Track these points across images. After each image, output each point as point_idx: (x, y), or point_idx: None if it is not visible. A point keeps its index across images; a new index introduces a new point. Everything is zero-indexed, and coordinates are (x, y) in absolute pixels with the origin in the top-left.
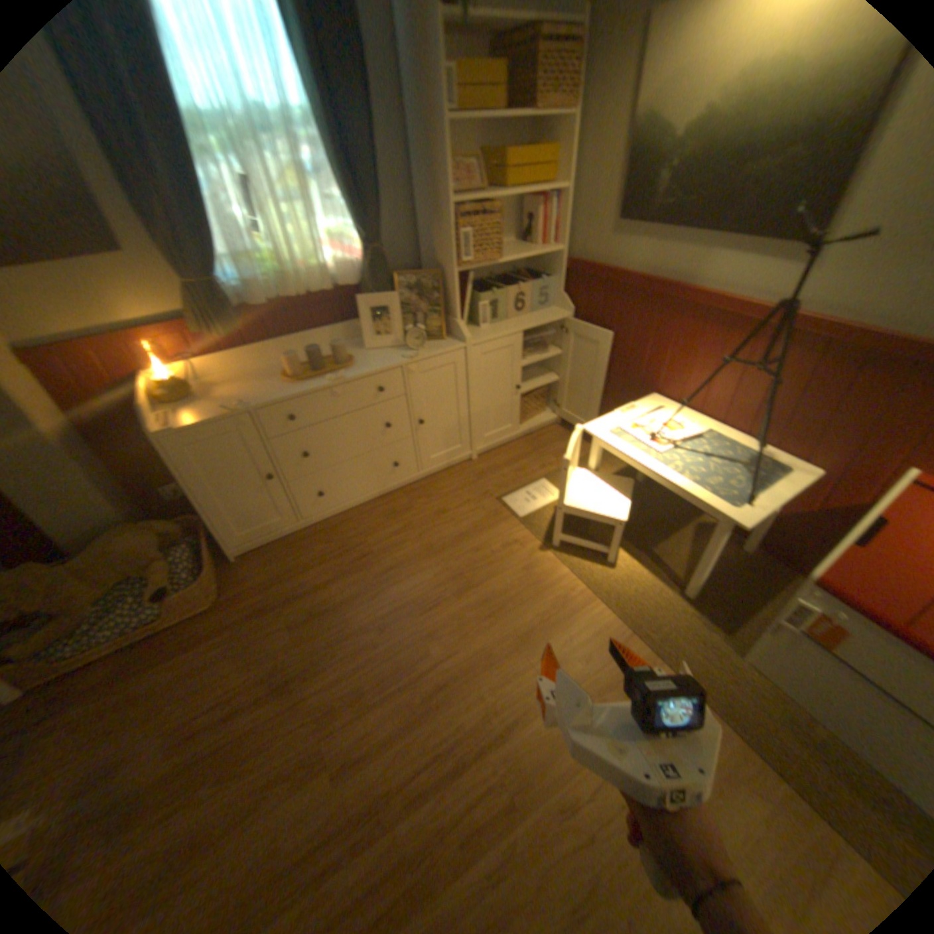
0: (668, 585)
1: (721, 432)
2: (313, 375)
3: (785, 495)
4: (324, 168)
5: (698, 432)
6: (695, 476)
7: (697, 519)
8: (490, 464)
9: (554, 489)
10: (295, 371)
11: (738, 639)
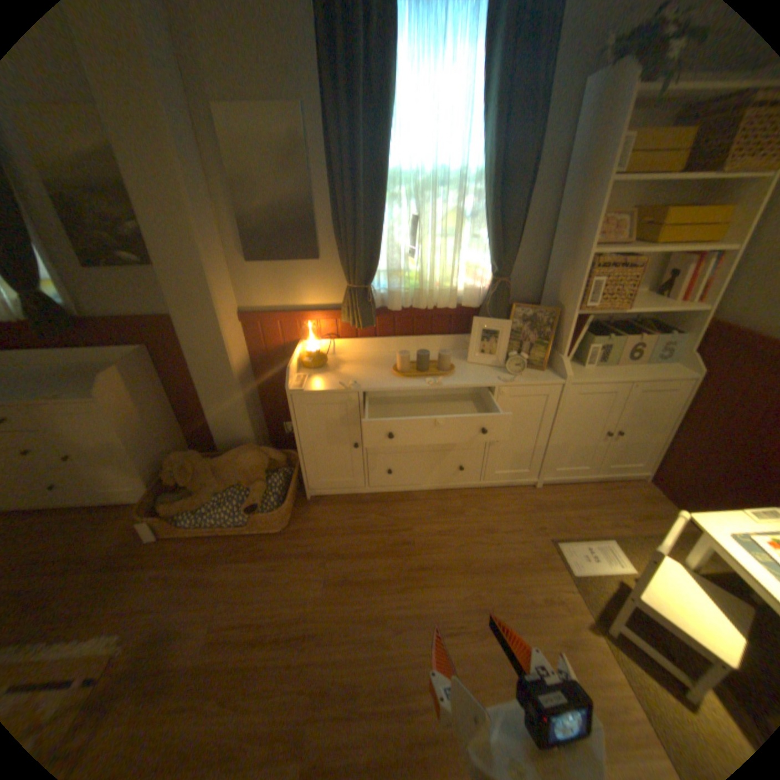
0: None
1: None
2: (418, 375)
3: None
4: (482, 214)
5: None
6: None
7: None
8: (555, 500)
9: (627, 560)
10: (405, 368)
11: None
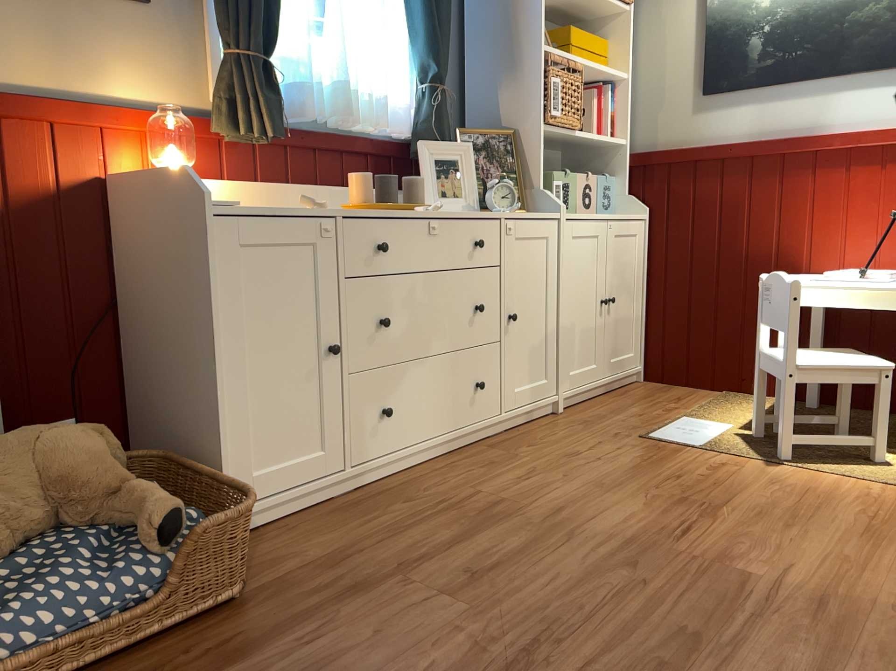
0: None
1: None
2: (397, 205)
3: None
4: None
5: None
6: None
7: None
8: (590, 414)
9: (711, 421)
10: (369, 198)
11: None
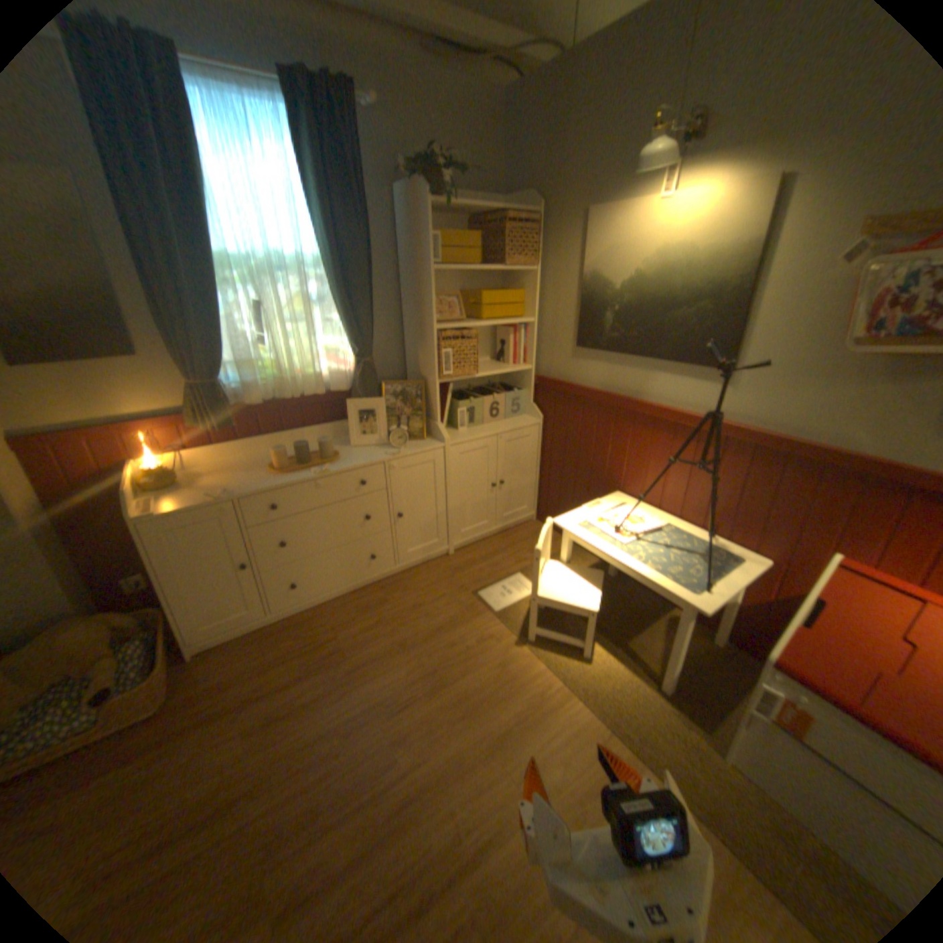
0: (645, 681)
1: (679, 526)
2: (301, 468)
3: (740, 583)
4: (329, 299)
5: (658, 525)
6: (658, 565)
7: (669, 613)
8: (467, 559)
9: (530, 583)
10: (284, 463)
11: (719, 738)
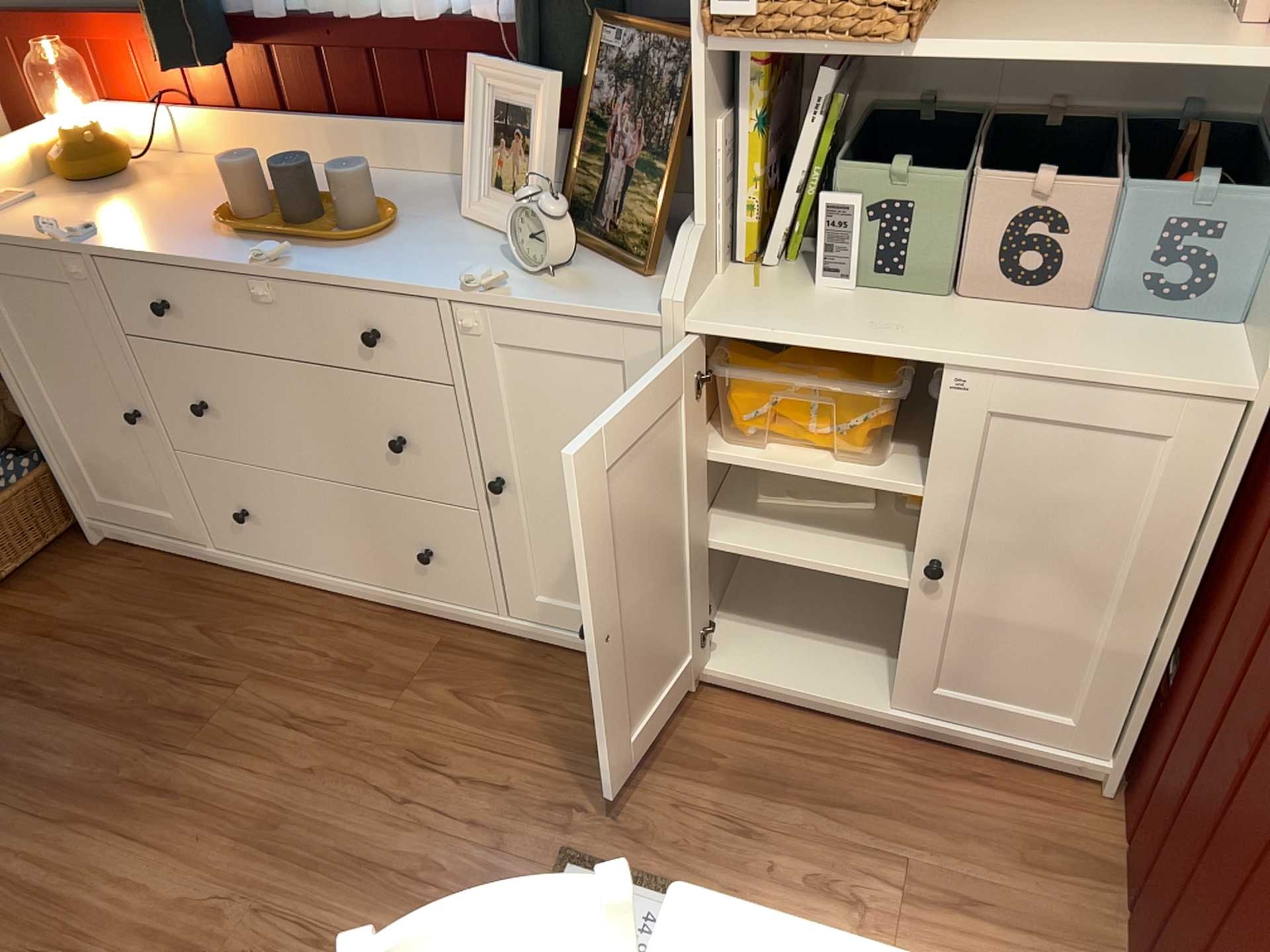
0: None
1: None
2: (266, 235)
3: None
4: None
5: None
6: None
7: None
8: (707, 735)
9: None
10: (253, 209)
11: None
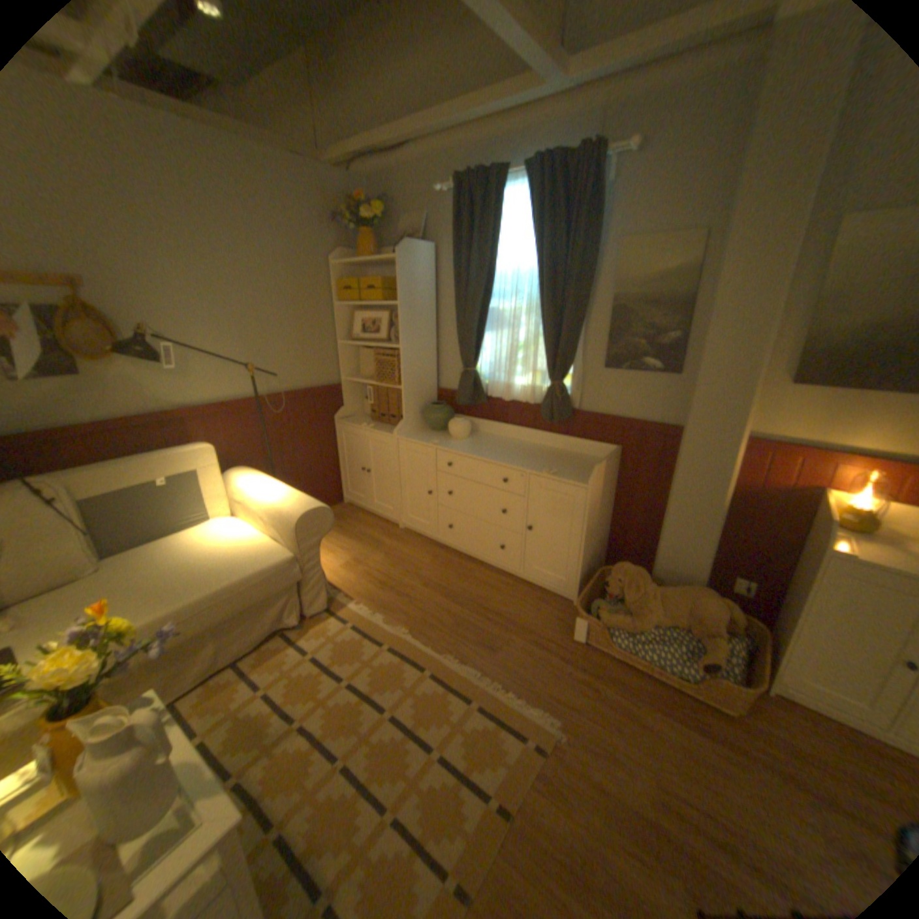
0: None
1: None
2: None
3: None
4: None
5: None
6: None
7: None
8: None
9: None
10: None
11: None
